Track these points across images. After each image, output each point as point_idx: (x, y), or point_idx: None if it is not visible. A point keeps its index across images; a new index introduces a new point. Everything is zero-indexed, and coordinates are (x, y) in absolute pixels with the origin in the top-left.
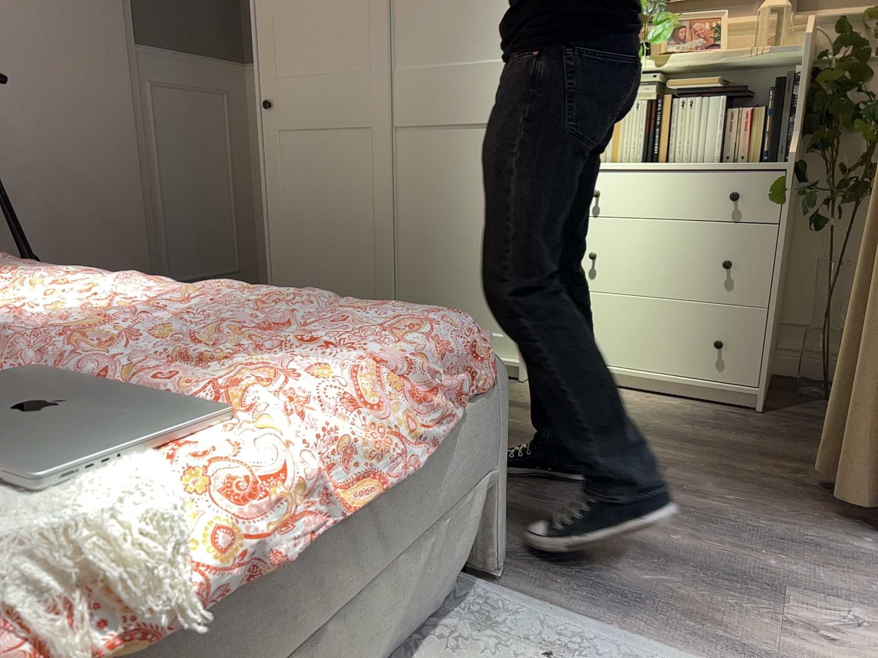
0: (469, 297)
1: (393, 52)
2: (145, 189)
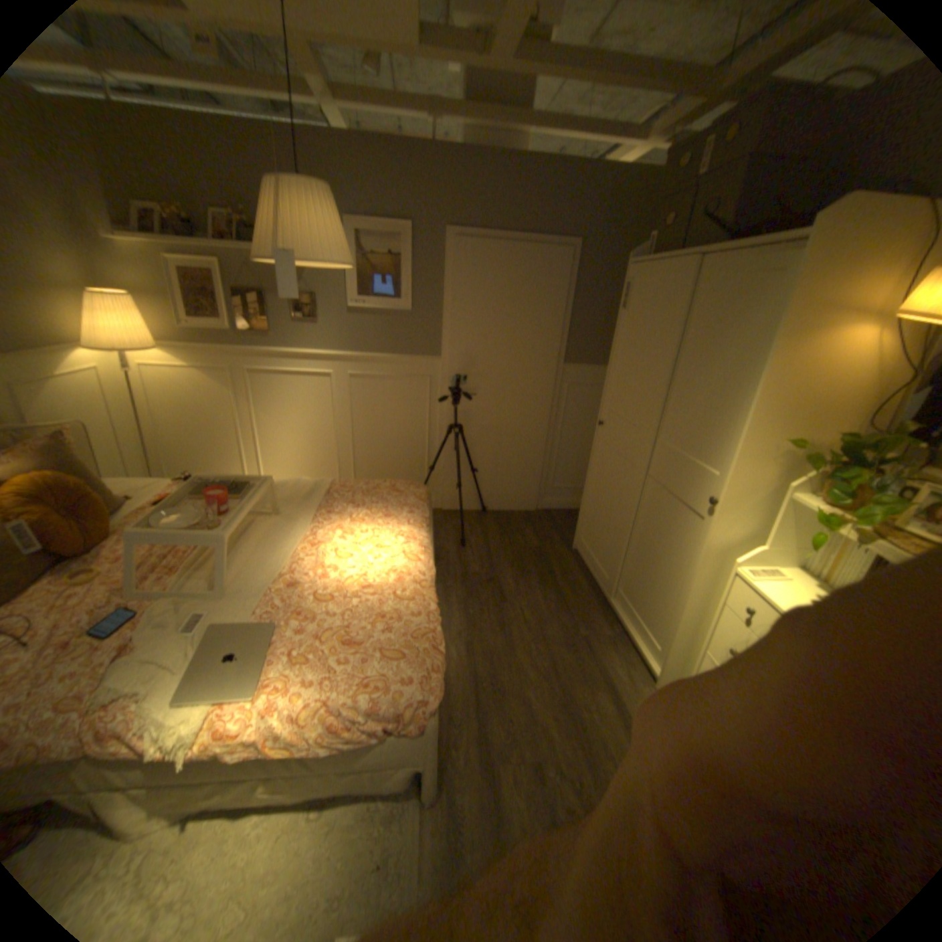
0: (654, 610)
1: (662, 427)
2: (548, 440)
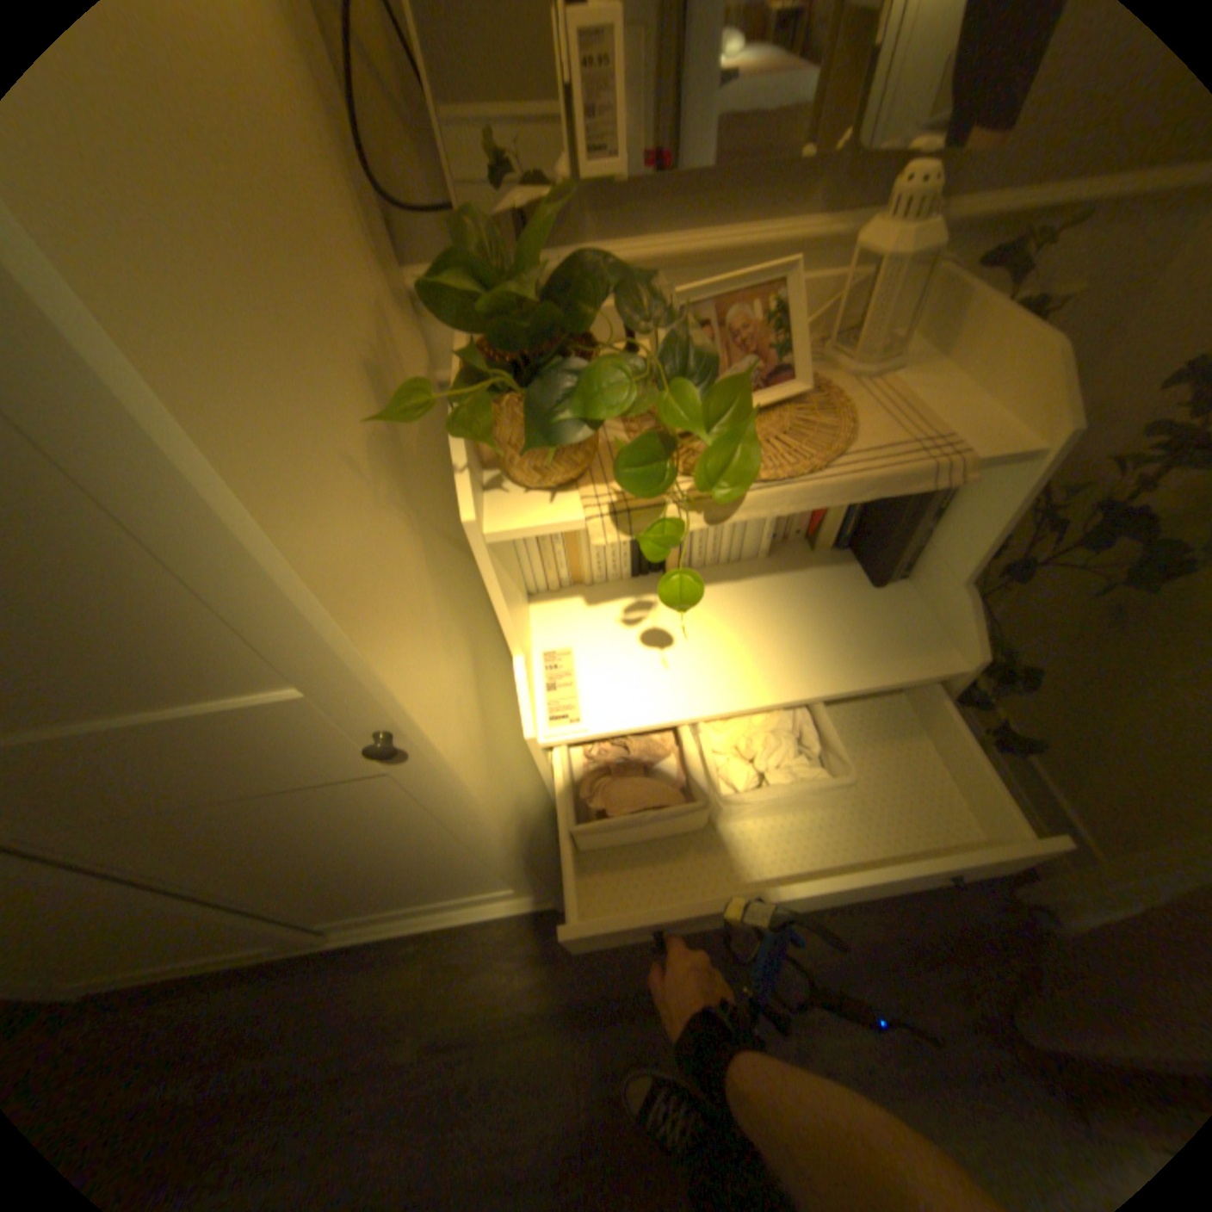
0: (429, 892)
1: None
2: None
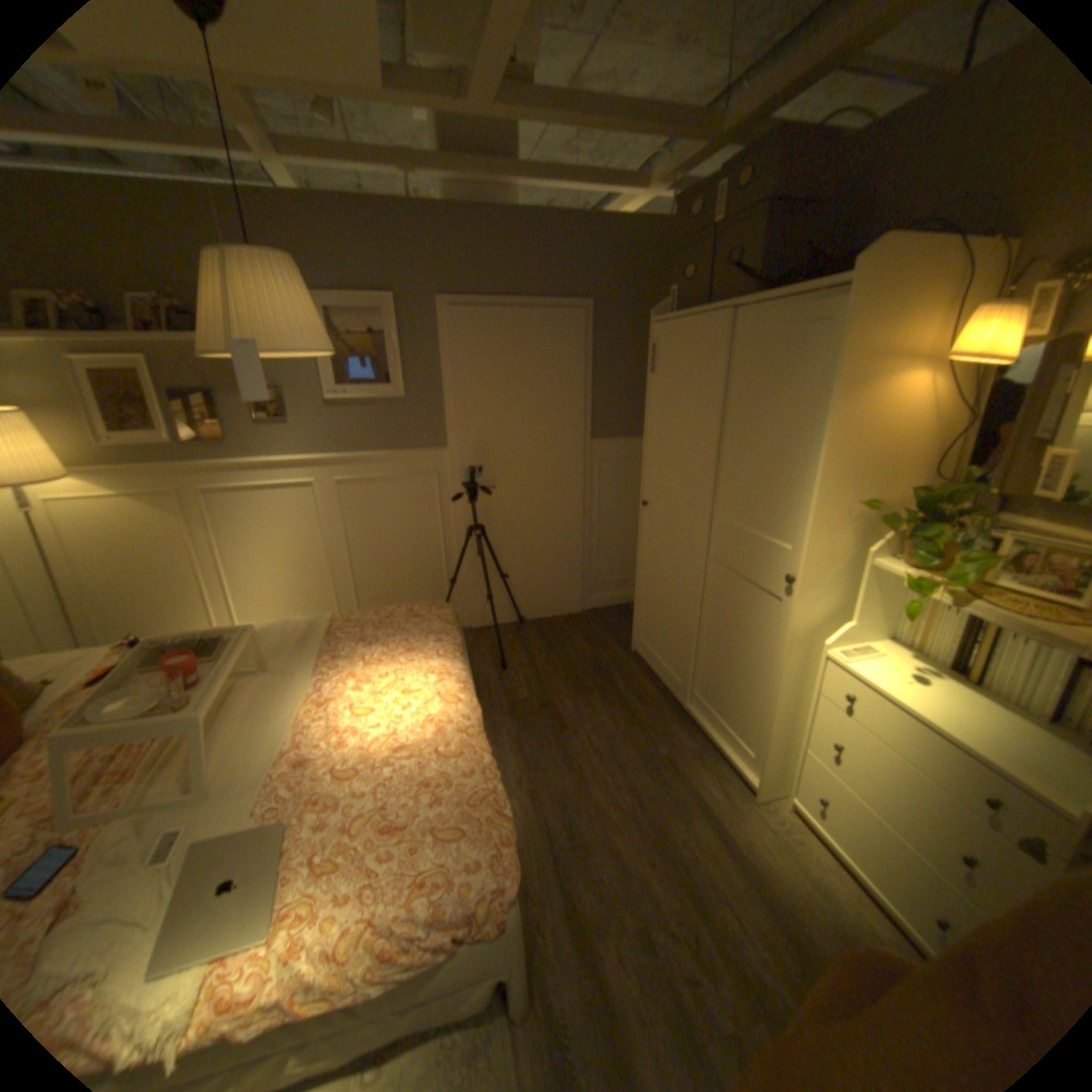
0: (738, 711)
1: (716, 502)
2: (584, 529)
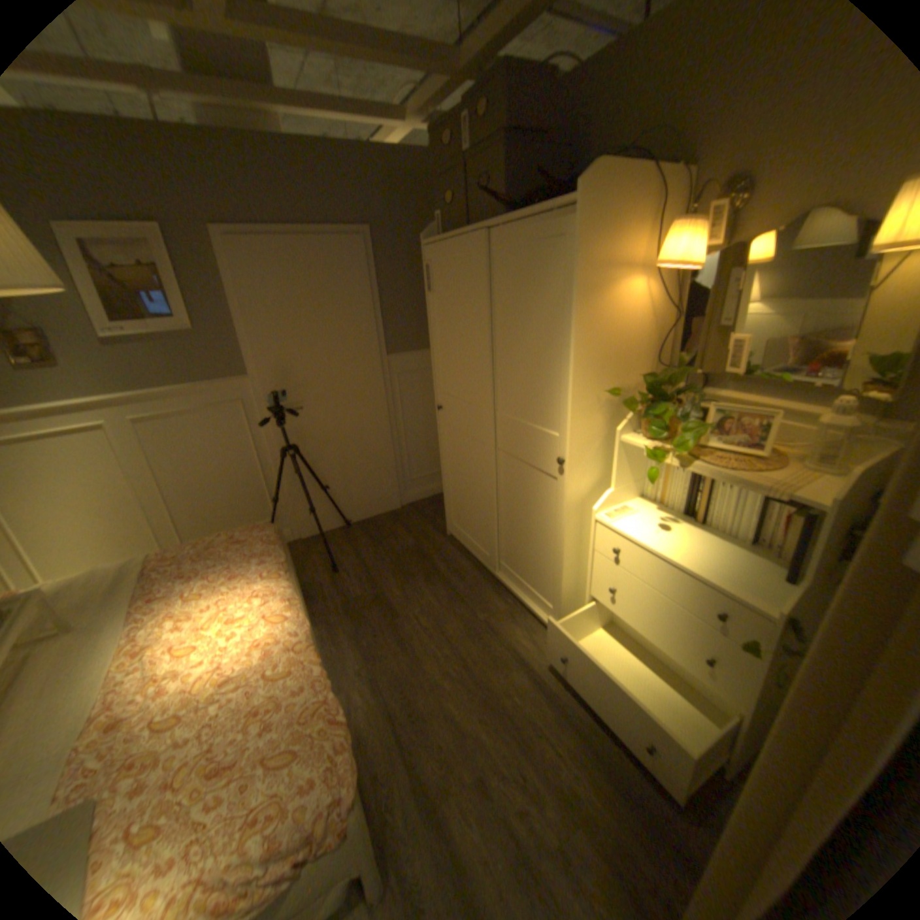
0: (535, 573)
1: (495, 402)
2: (392, 435)
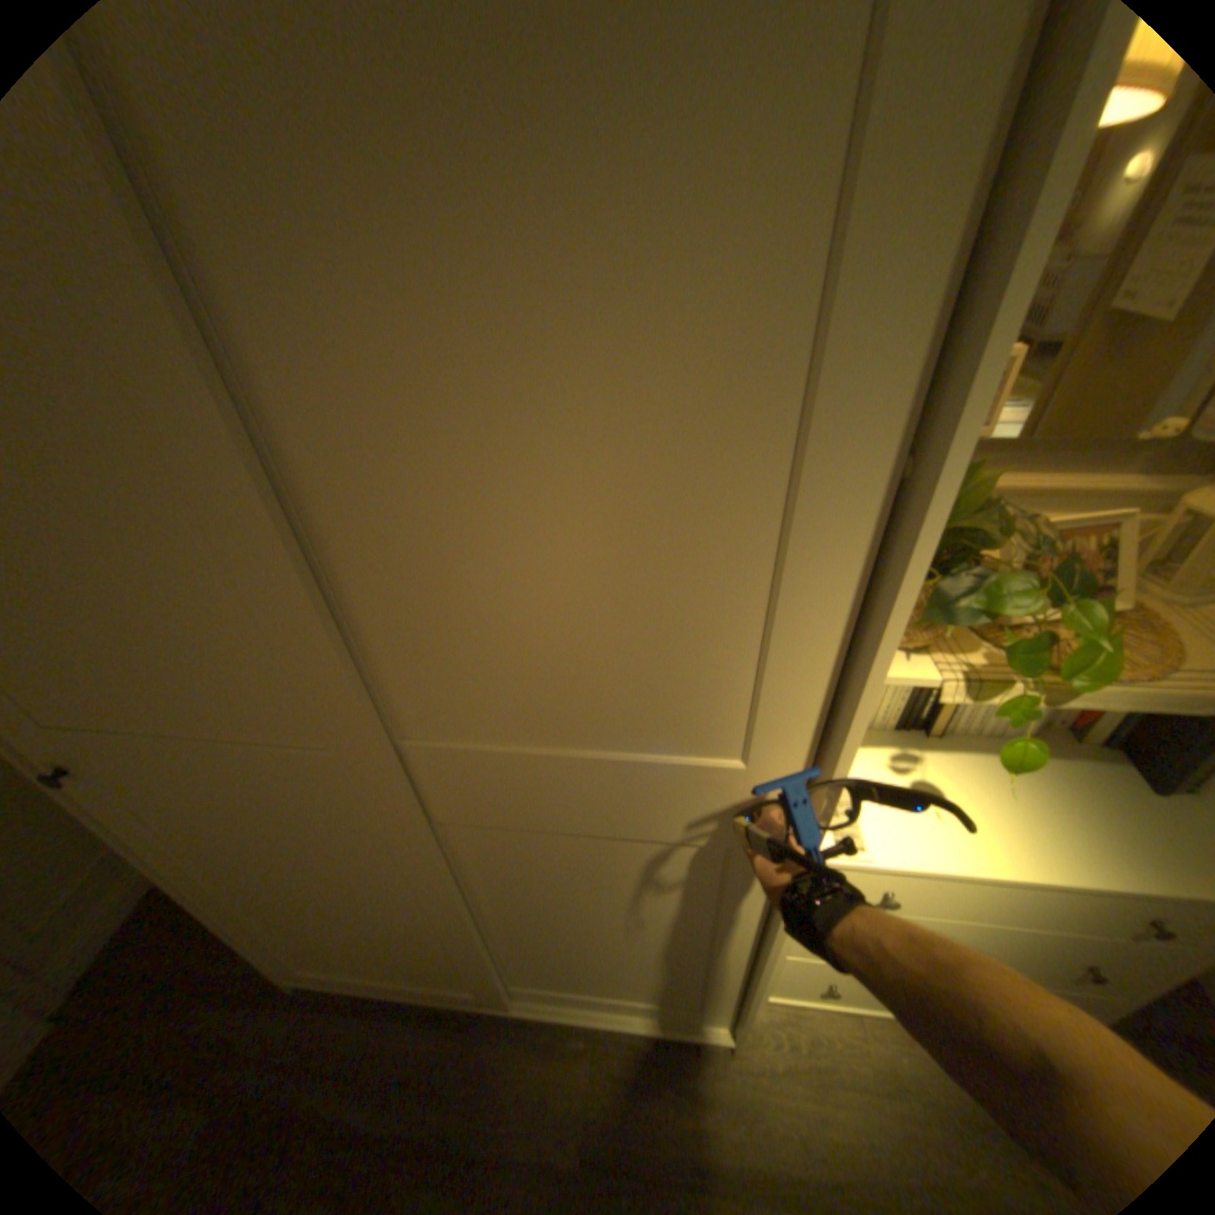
0: (636, 986)
1: (384, 714)
2: None
